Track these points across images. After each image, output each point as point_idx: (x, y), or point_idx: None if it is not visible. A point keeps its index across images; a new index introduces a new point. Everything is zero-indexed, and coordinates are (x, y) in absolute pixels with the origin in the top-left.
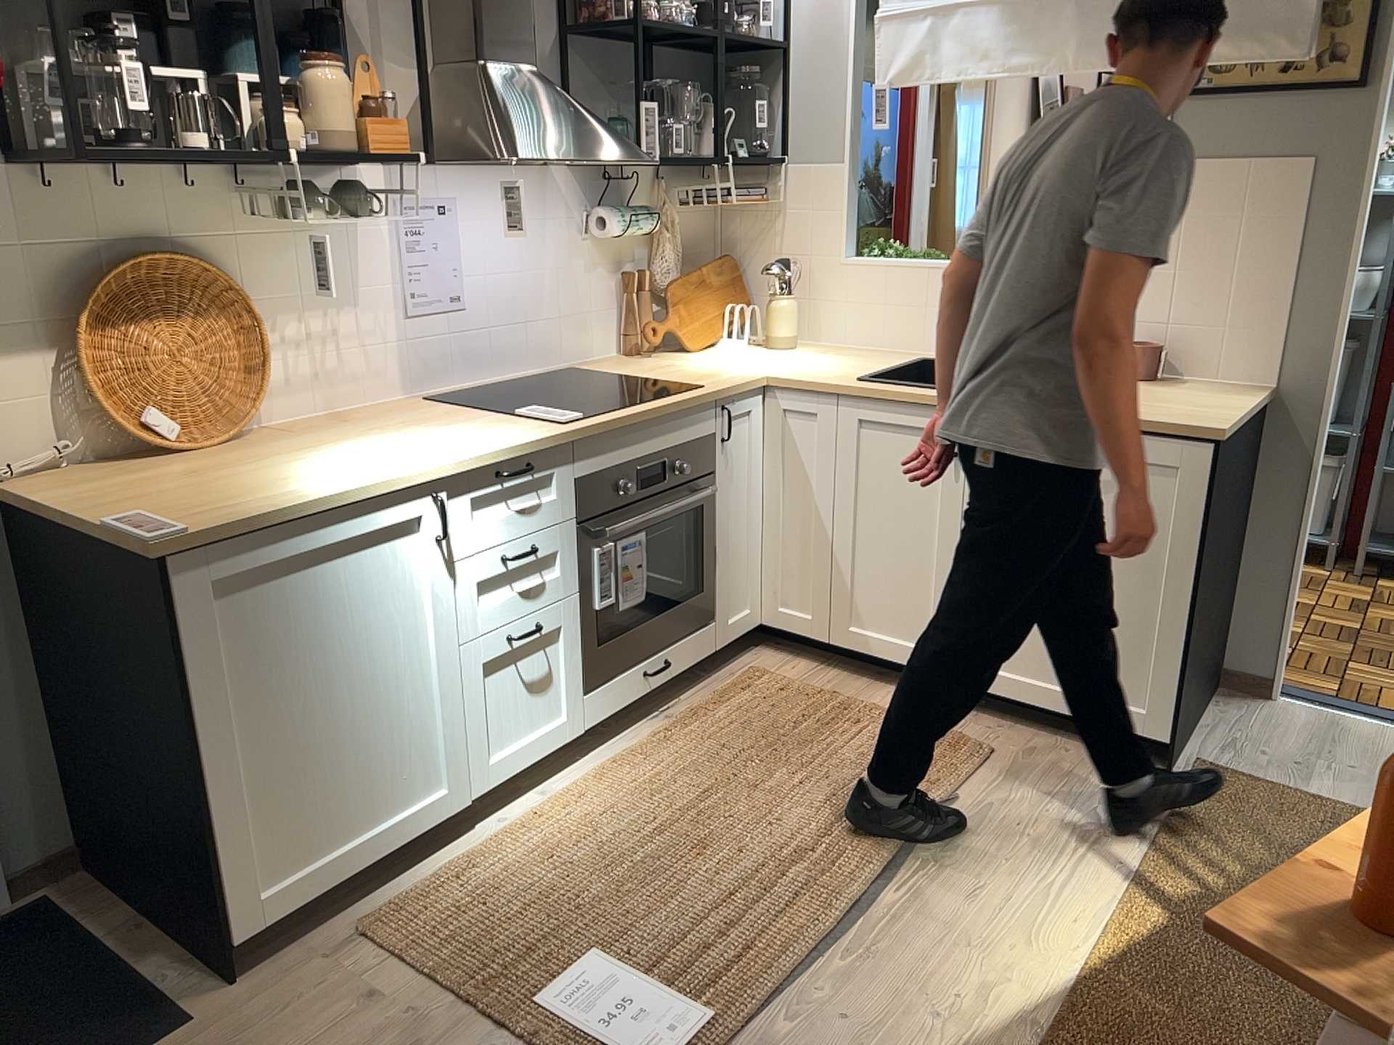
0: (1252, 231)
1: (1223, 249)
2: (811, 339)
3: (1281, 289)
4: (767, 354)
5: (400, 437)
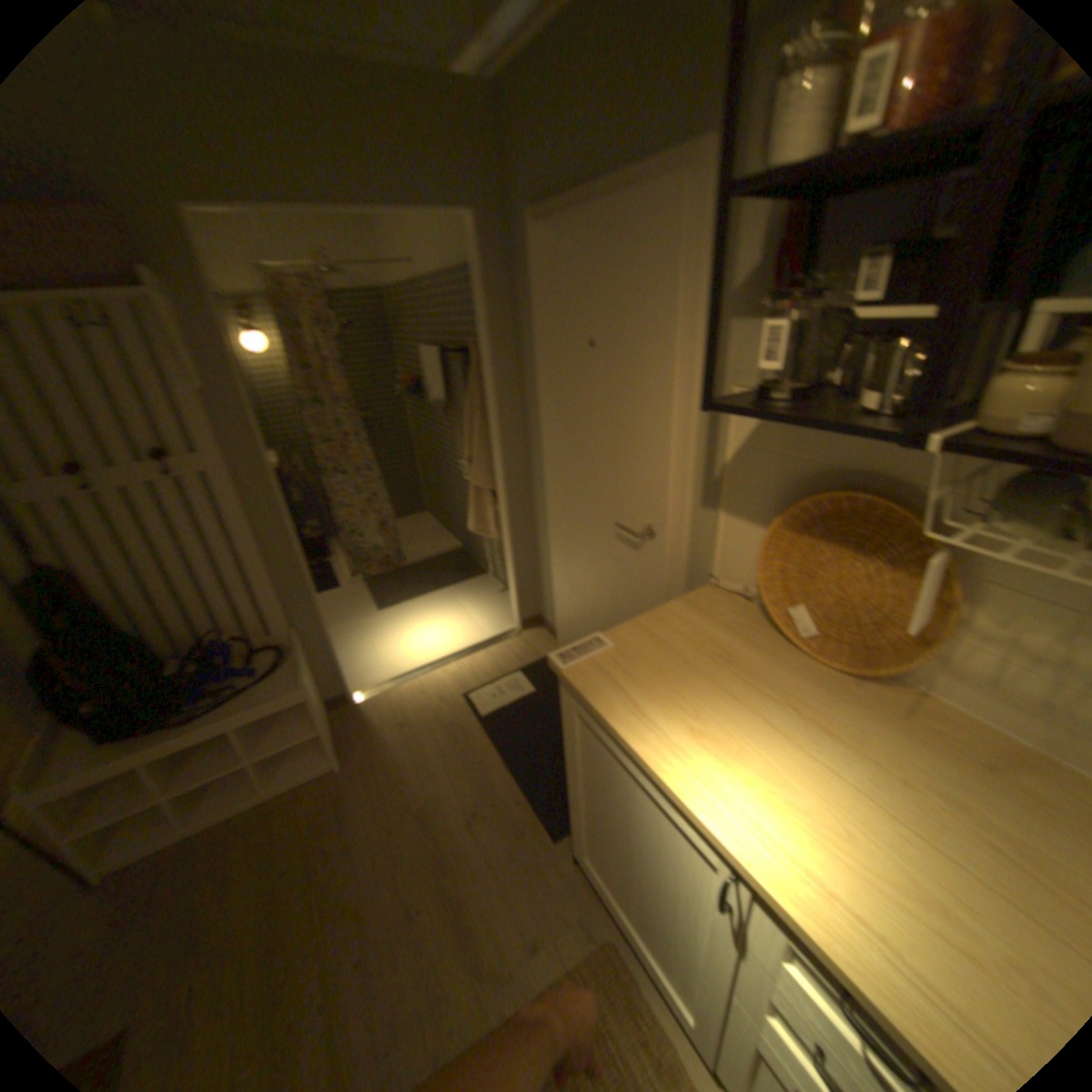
0: None
1: None
2: None
3: None
4: None
5: (916, 828)
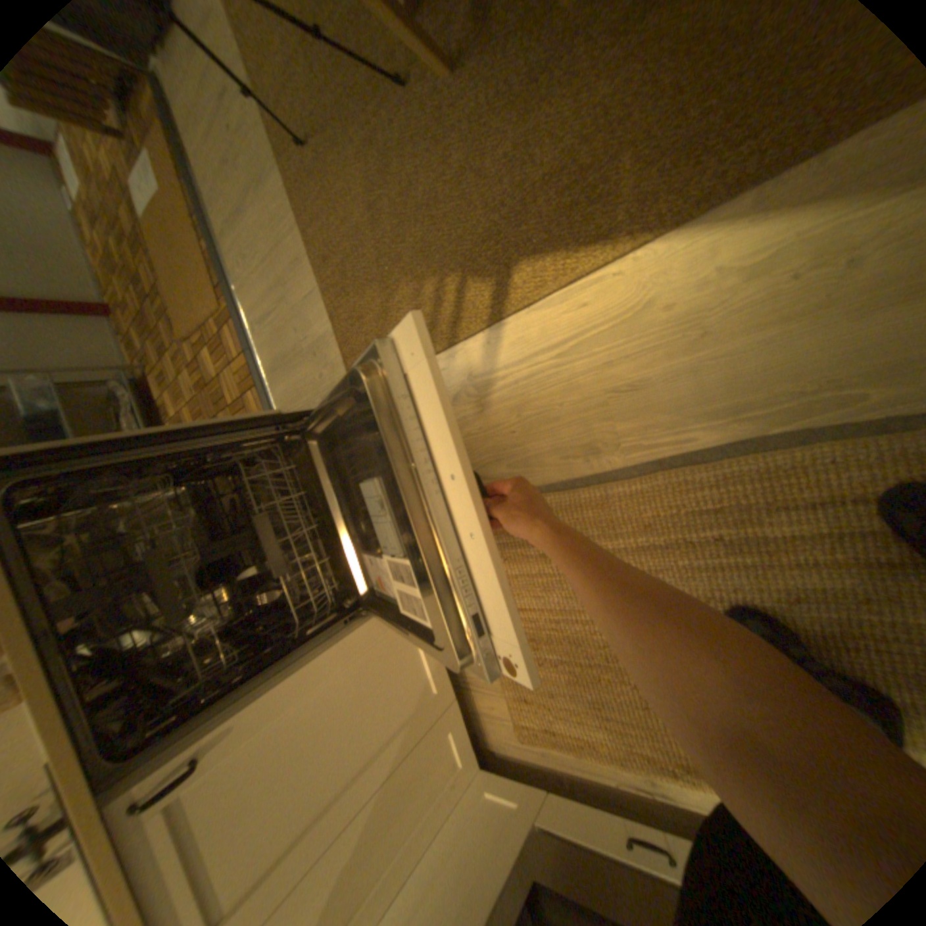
0: None
1: None
2: None
3: None
4: None
5: None
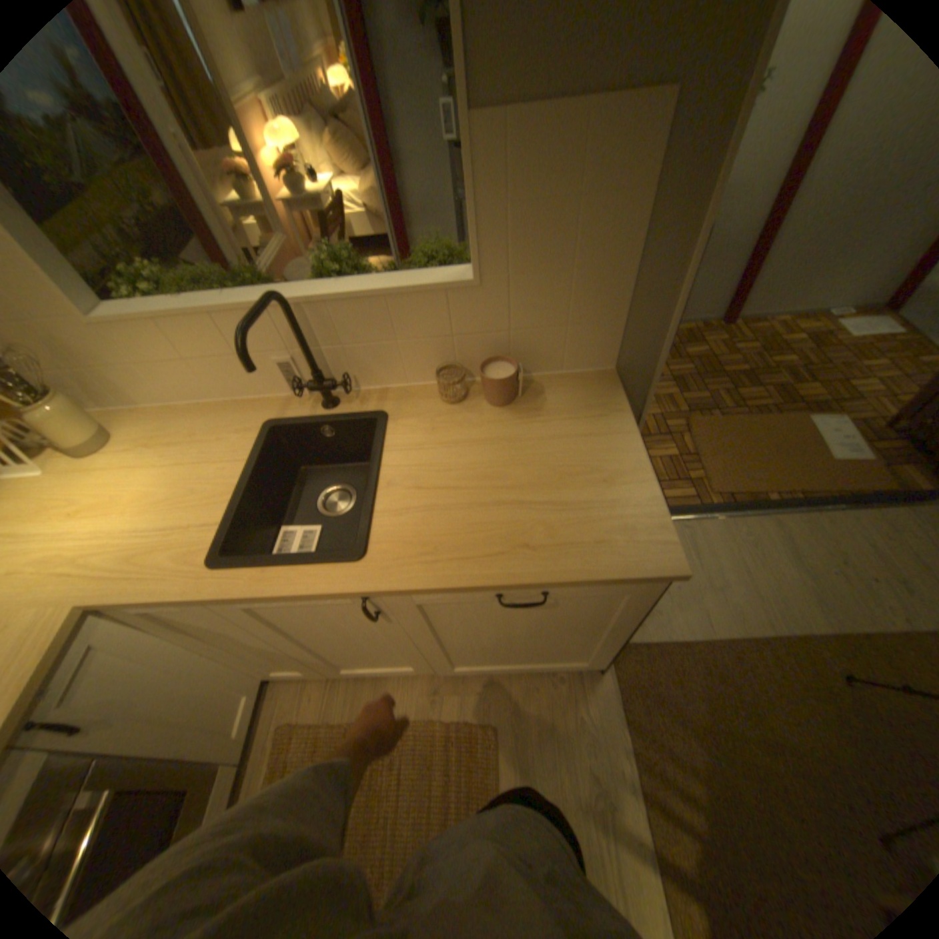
0: (591, 214)
1: (557, 242)
2: (119, 405)
3: (621, 280)
4: (68, 483)
5: None
